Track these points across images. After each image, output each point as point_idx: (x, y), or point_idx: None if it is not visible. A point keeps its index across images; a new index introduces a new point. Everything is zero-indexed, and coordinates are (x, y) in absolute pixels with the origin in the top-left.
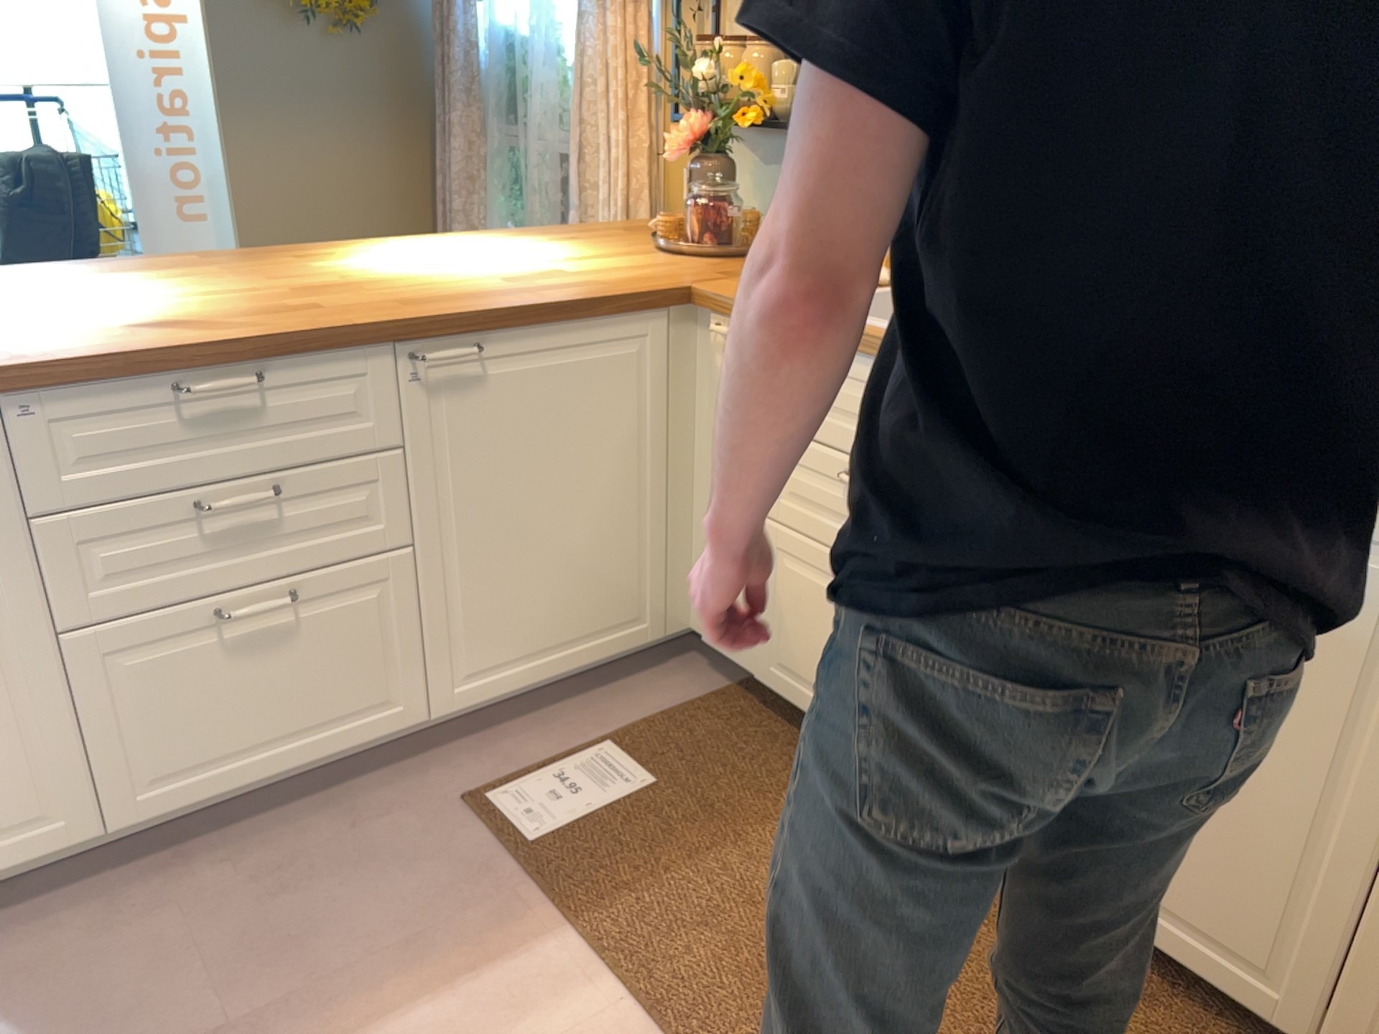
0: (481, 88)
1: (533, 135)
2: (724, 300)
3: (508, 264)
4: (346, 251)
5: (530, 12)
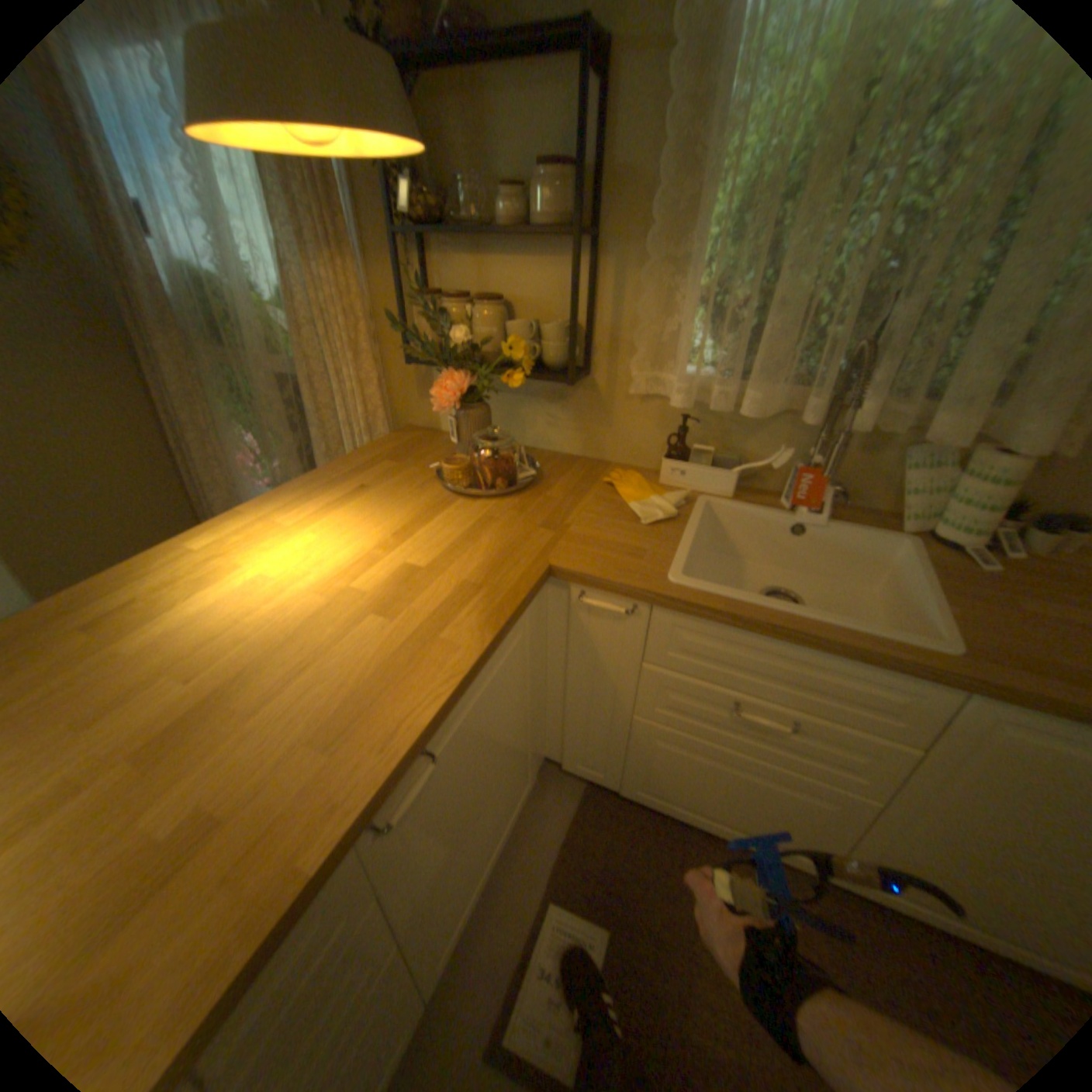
0: (172, 314)
1: (242, 355)
2: (594, 578)
3: (351, 567)
4: (143, 586)
5: (209, 247)
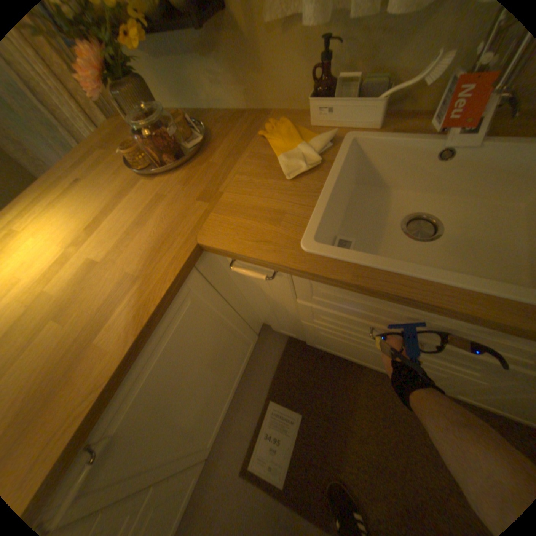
0: None
1: None
2: (234, 252)
3: (46, 269)
4: None
5: None
